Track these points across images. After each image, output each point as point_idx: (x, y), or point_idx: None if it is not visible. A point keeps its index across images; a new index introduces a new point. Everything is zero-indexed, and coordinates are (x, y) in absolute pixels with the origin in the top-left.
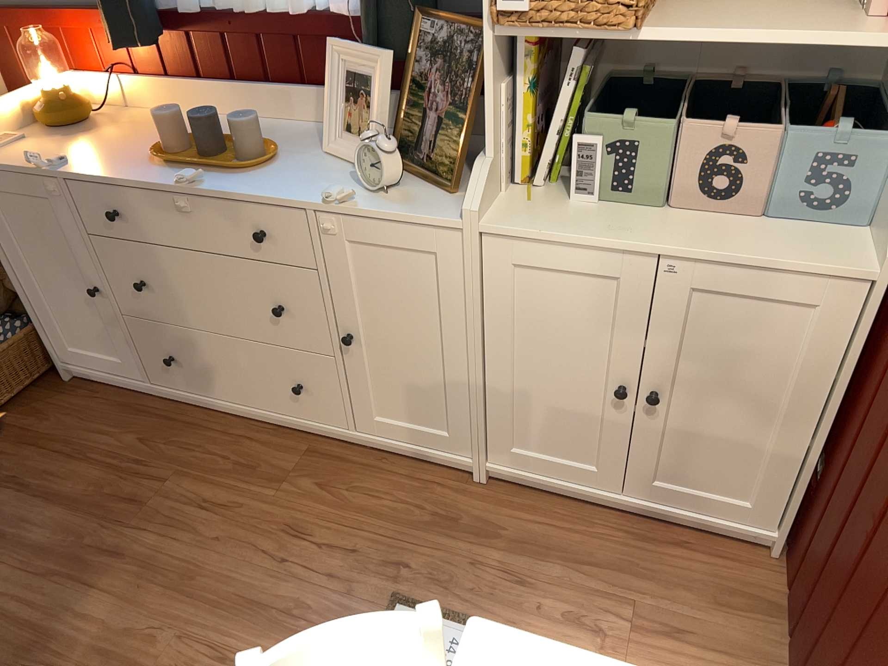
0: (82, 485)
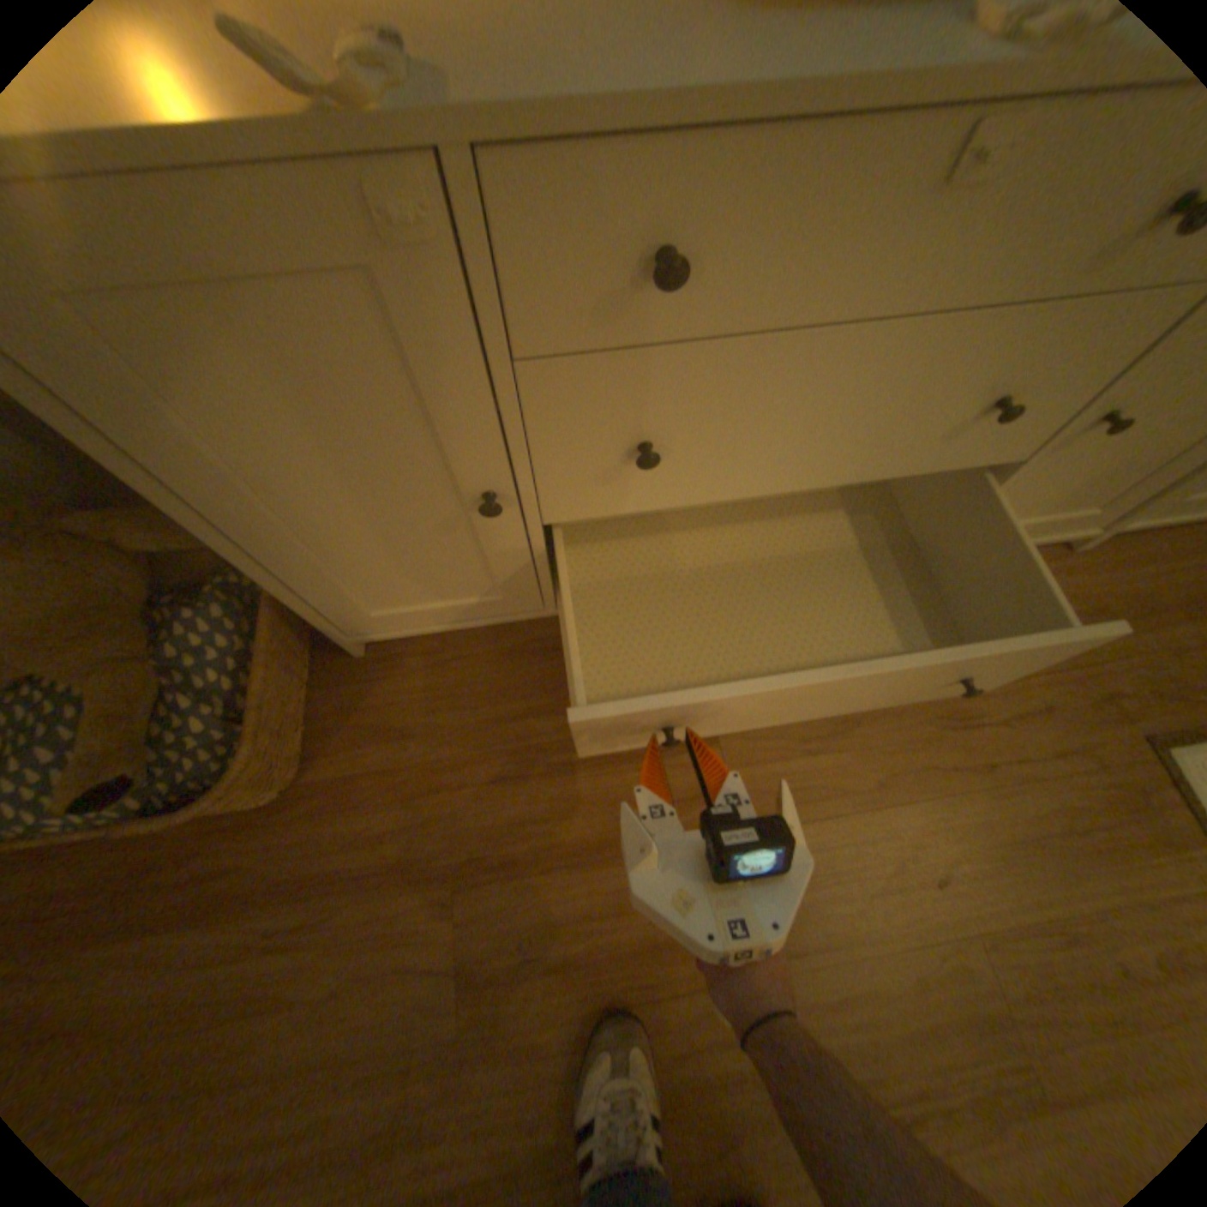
0: (594, 824)
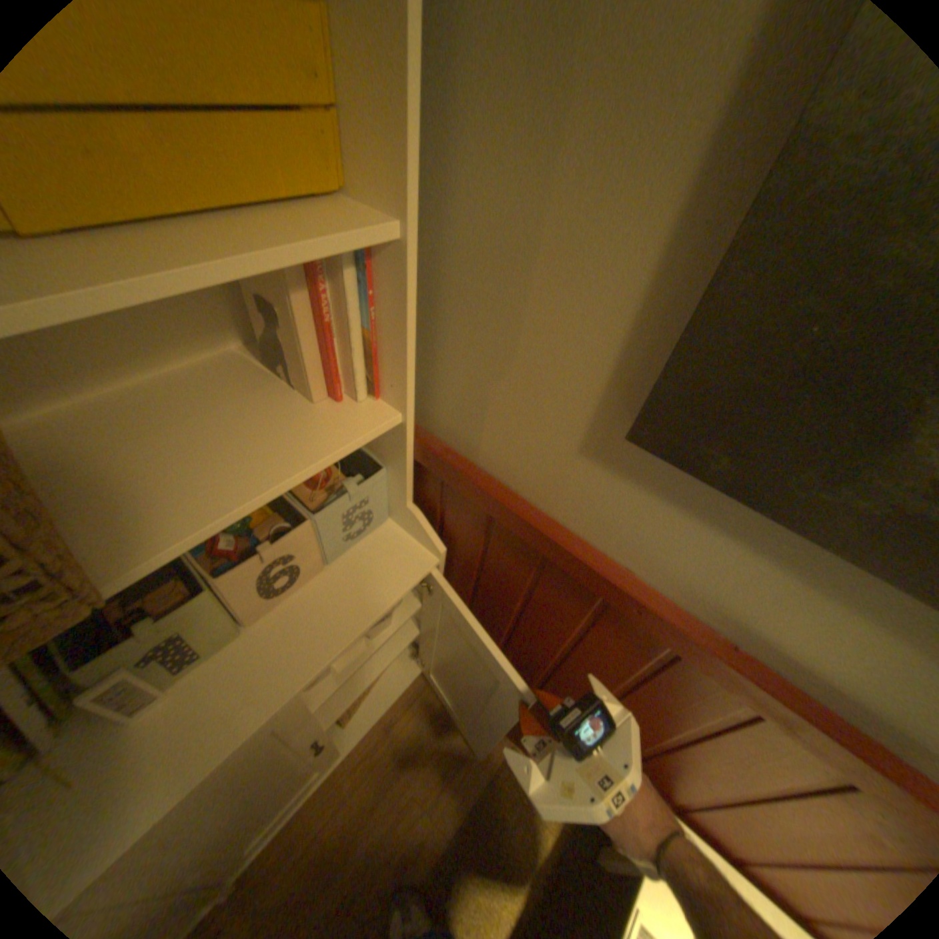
0: None
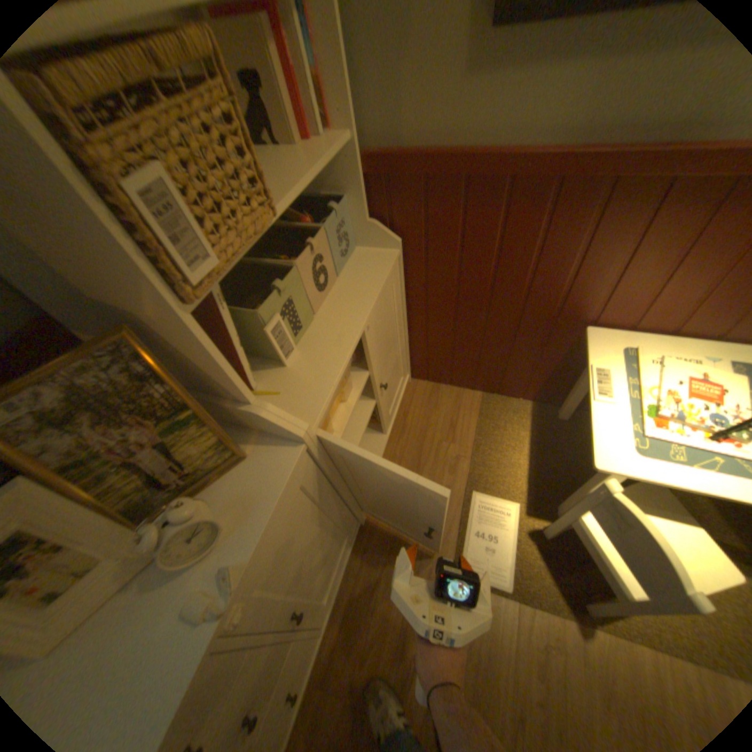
0: None
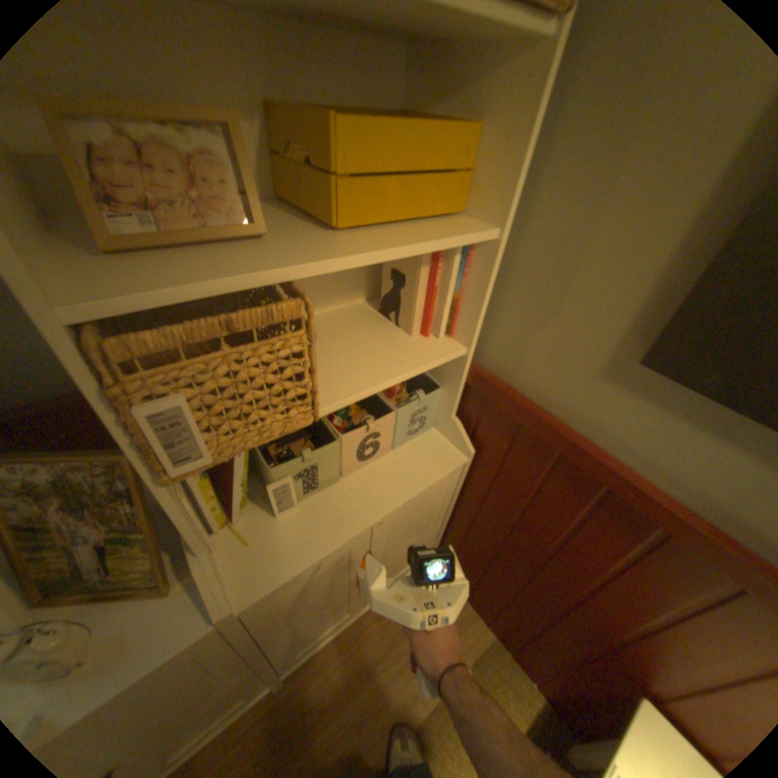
0: None
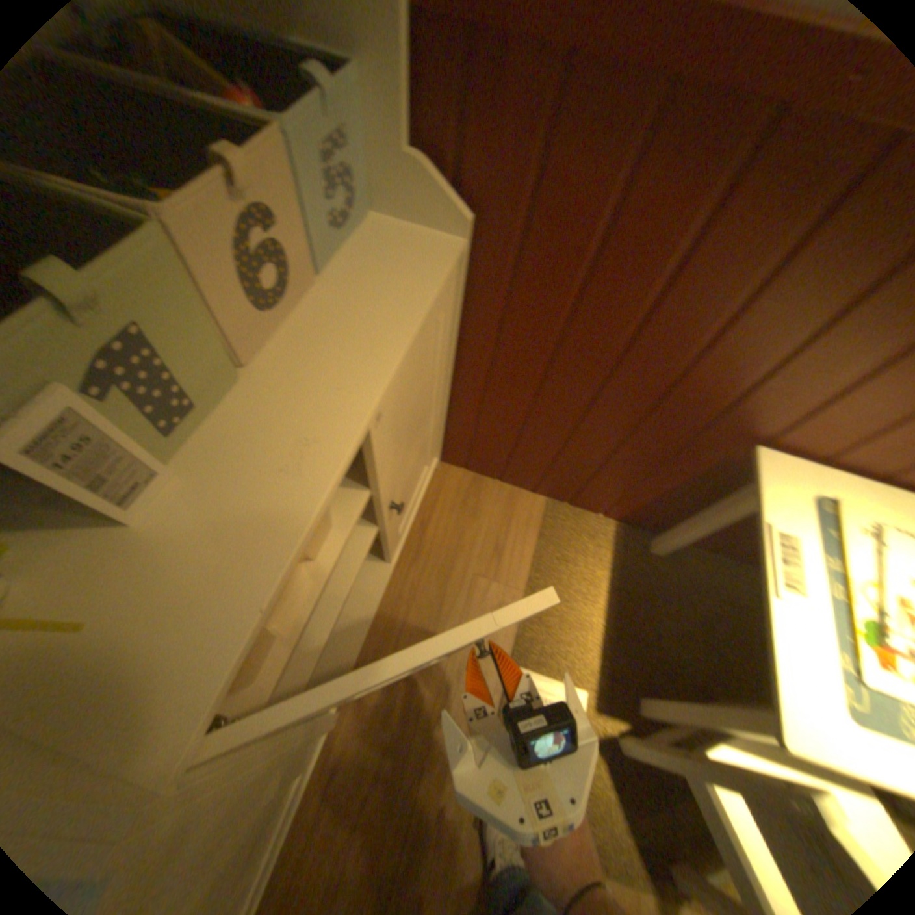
0: None
